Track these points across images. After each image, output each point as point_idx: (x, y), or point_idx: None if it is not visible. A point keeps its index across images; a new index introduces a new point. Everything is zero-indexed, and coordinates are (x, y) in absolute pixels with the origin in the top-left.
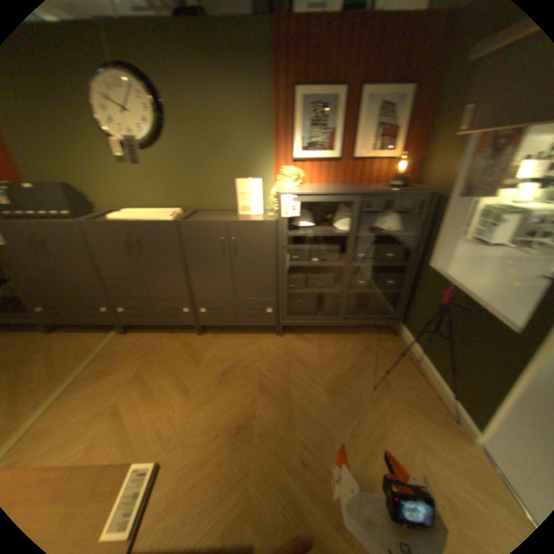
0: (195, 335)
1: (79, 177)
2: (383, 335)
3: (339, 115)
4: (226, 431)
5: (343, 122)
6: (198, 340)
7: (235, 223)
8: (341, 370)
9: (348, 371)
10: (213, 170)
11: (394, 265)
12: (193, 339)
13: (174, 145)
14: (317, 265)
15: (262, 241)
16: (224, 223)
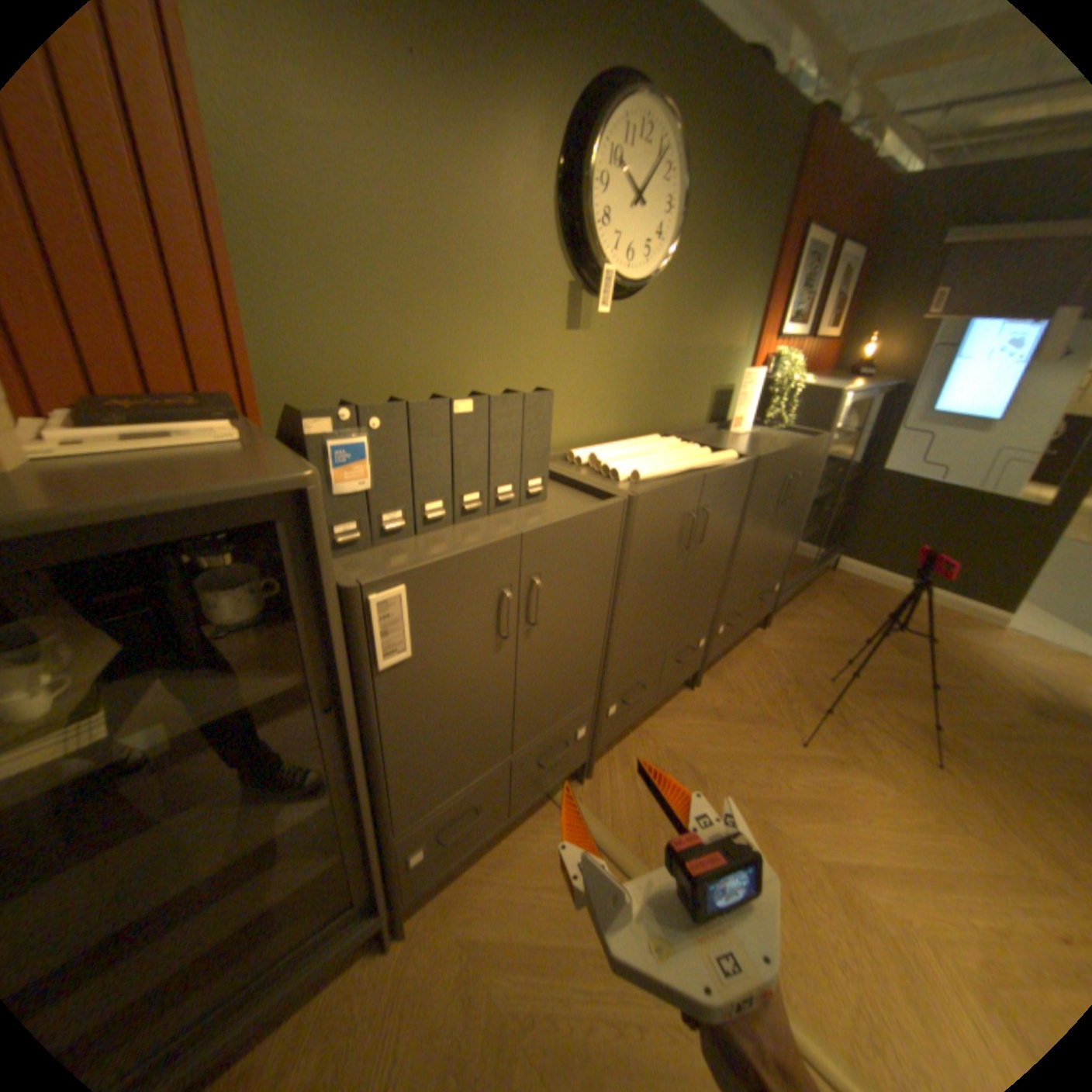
0: (691, 689)
1: (474, 369)
2: (825, 574)
3: (823, 275)
4: (940, 758)
5: (823, 285)
6: (704, 693)
7: (805, 446)
8: (870, 627)
9: (875, 625)
10: (700, 352)
11: (855, 476)
12: (697, 696)
13: (670, 297)
14: (820, 494)
15: (812, 471)
16: (797, 449)
